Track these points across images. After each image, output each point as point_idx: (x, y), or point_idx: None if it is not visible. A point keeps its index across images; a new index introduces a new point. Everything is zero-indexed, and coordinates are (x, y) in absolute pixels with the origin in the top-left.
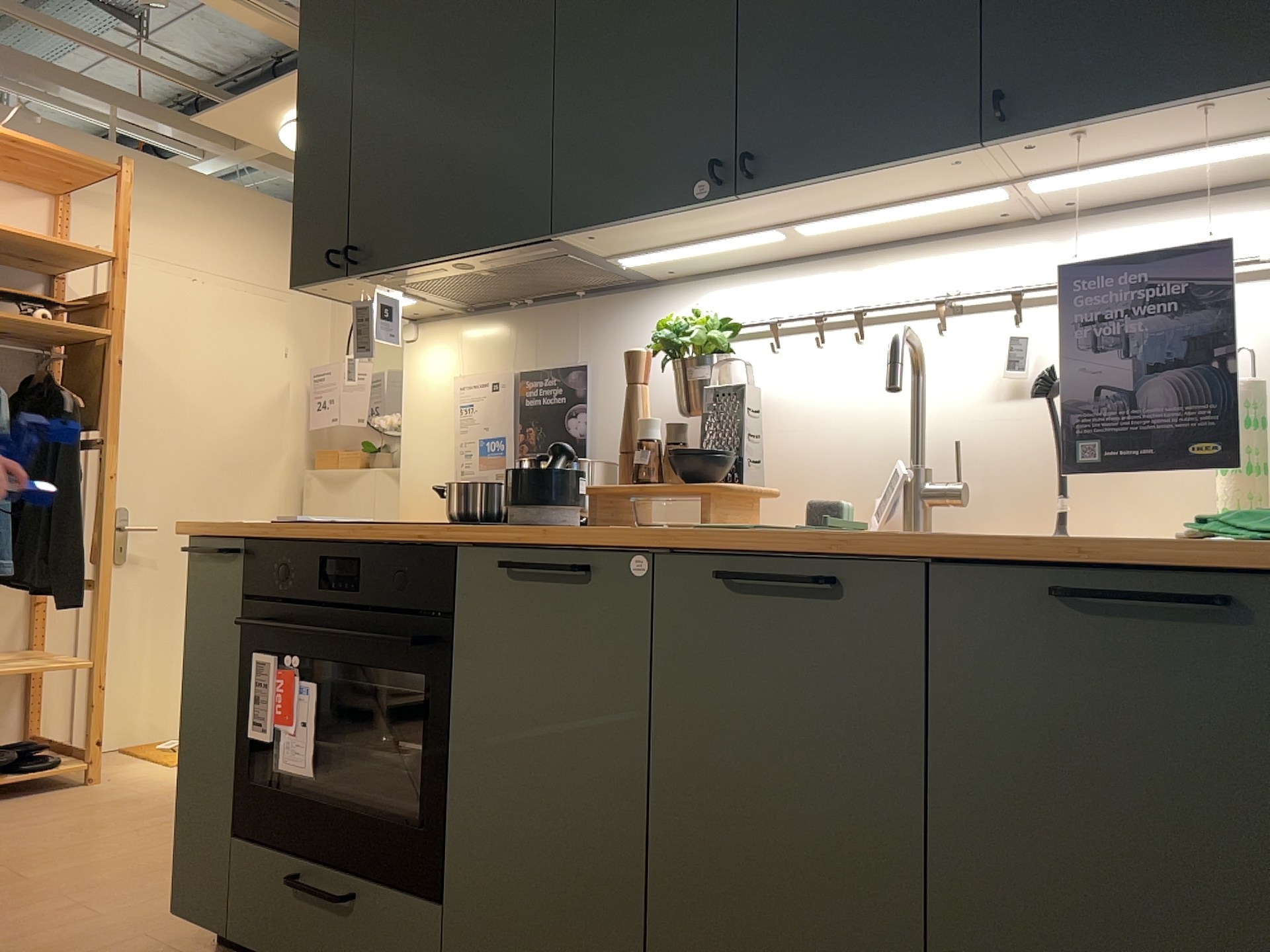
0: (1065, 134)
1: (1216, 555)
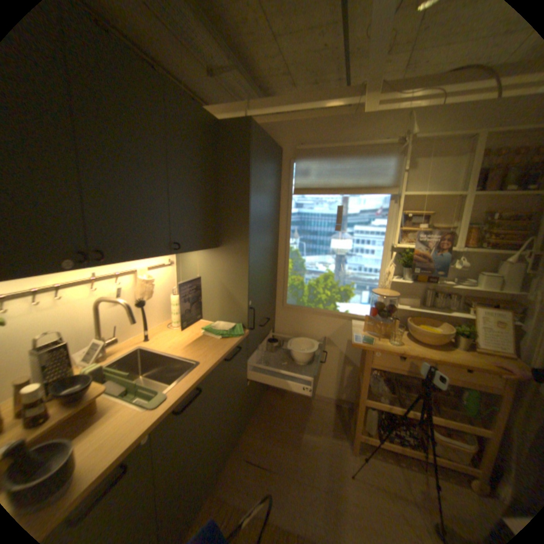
0: (180, 252)
1: (234, 342)
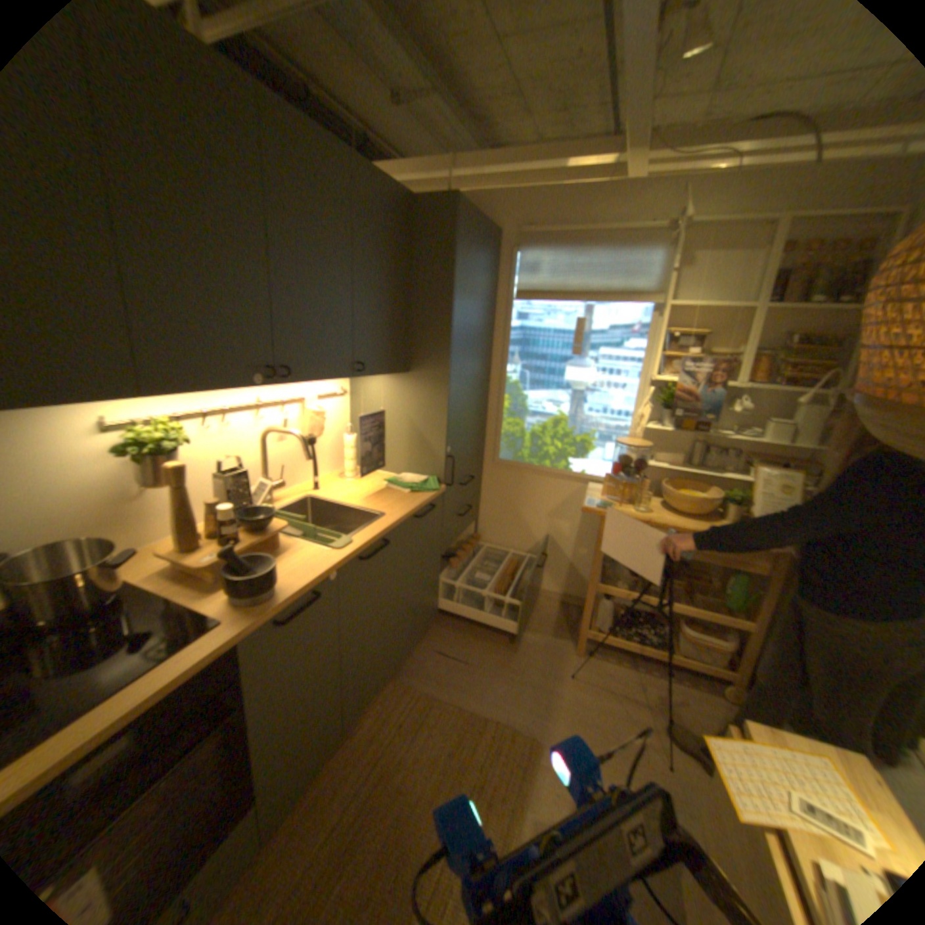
0: (362, 376)
1: (426, 497)
